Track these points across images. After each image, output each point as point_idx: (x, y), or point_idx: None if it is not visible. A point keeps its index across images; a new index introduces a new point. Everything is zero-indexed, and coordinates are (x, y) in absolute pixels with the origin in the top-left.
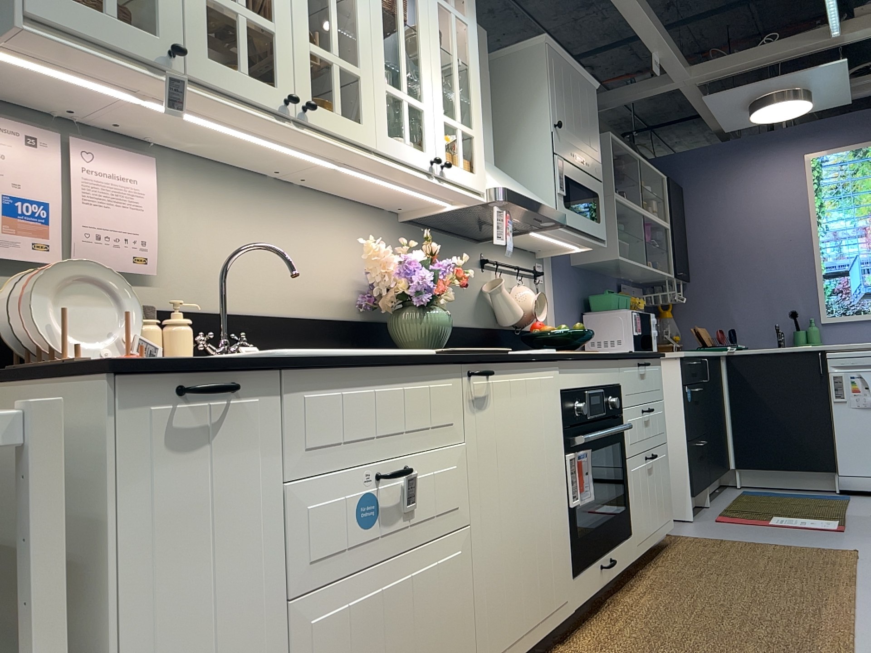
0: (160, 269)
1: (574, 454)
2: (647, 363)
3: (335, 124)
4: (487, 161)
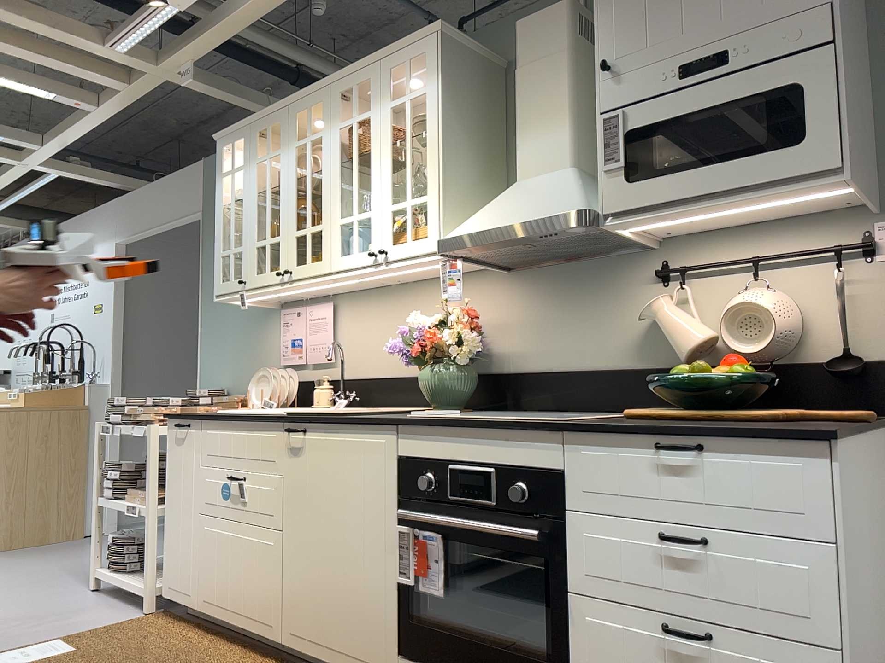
0: (339, 358)
1: (415, 530)
2: (705, 444)
3: (305, 270)
4: (546, 173)
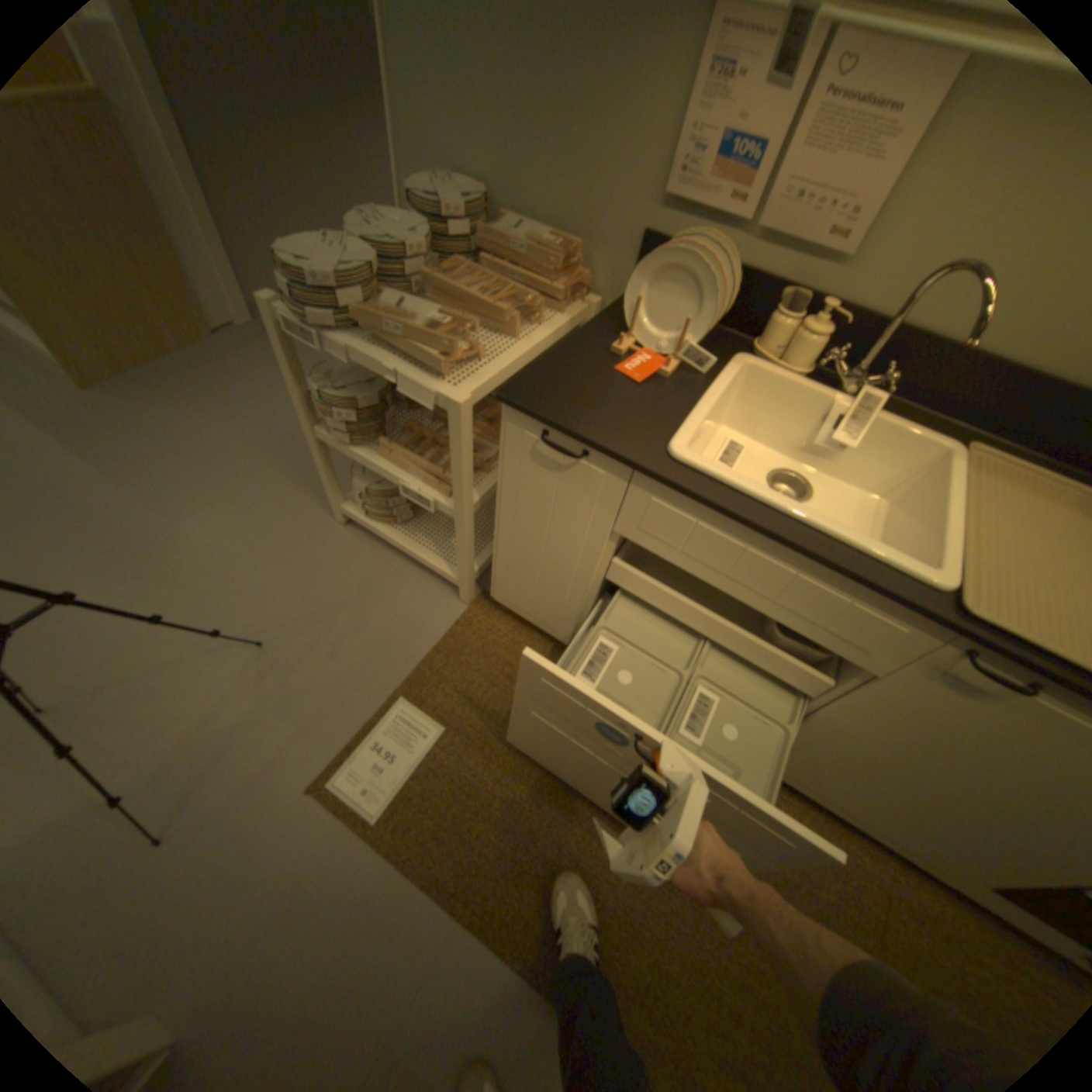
0: (870, 245)
1: None
2: None
3: None
4: None
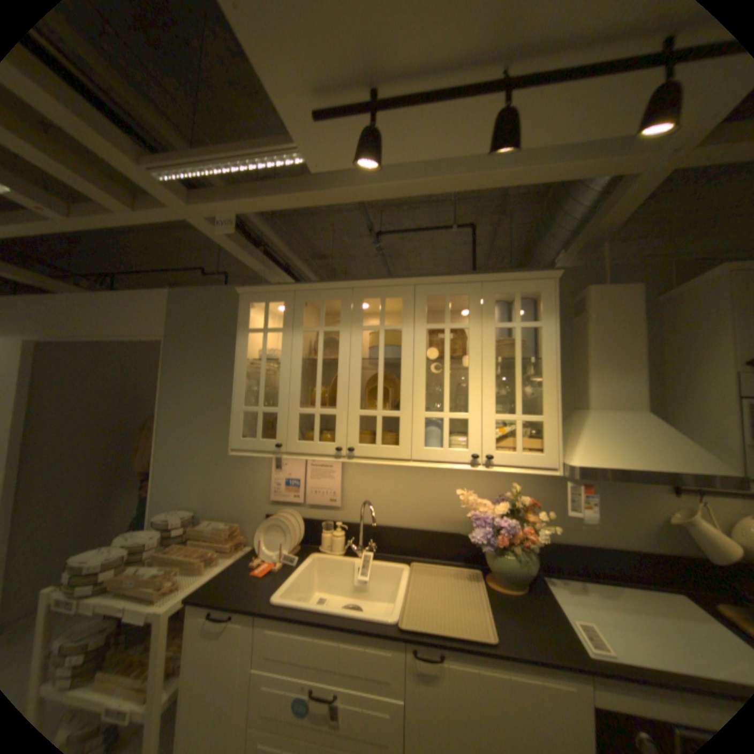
0: (345, 502)
1: None
2: None
3: (375, 451)
4: (627, 411)
